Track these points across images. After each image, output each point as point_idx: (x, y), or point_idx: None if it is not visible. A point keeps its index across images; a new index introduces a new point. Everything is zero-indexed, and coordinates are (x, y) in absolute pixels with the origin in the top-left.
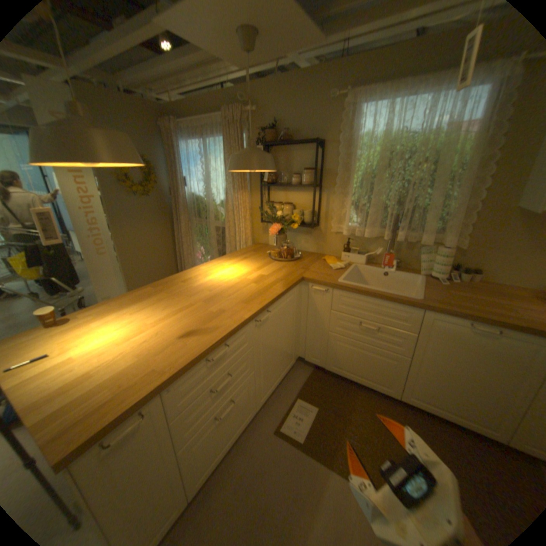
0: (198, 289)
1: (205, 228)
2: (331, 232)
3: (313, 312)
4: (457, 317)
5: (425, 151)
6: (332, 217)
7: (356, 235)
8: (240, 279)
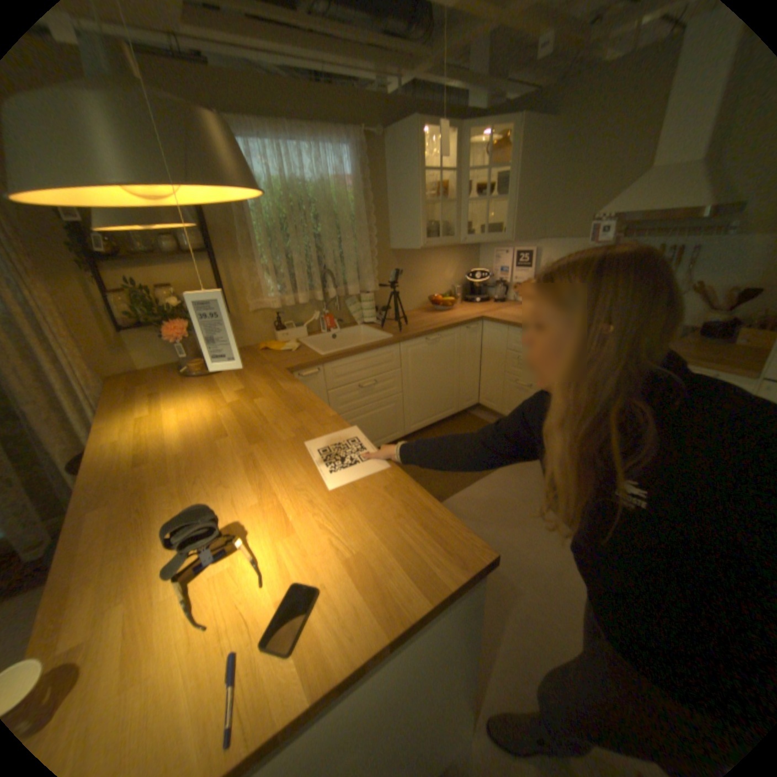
0: (200, 449)
1: None
2: (248, 315)
3: None
4: (418, 338)
5: (324, 205)
6: (242, 295)
7: (288, 306)
8: (224, 410)
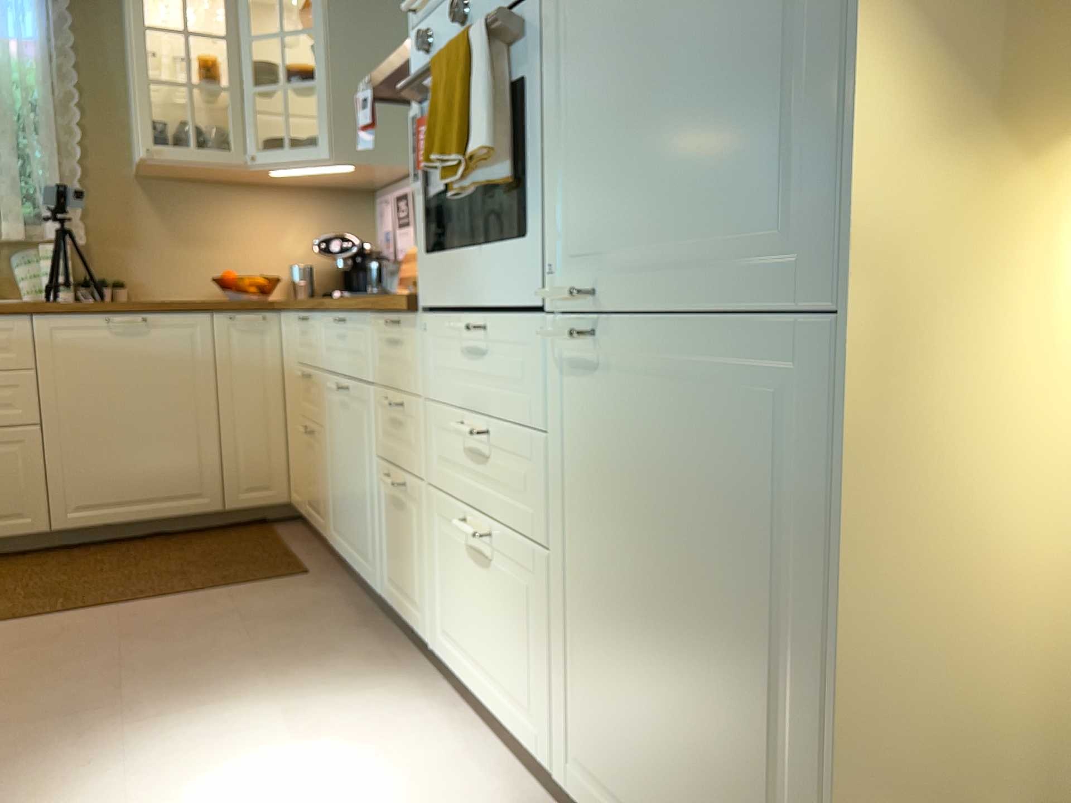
0: None
1: None
2: None
3: None
4: (79, 311)
5: None
6: None
7: None
8: None
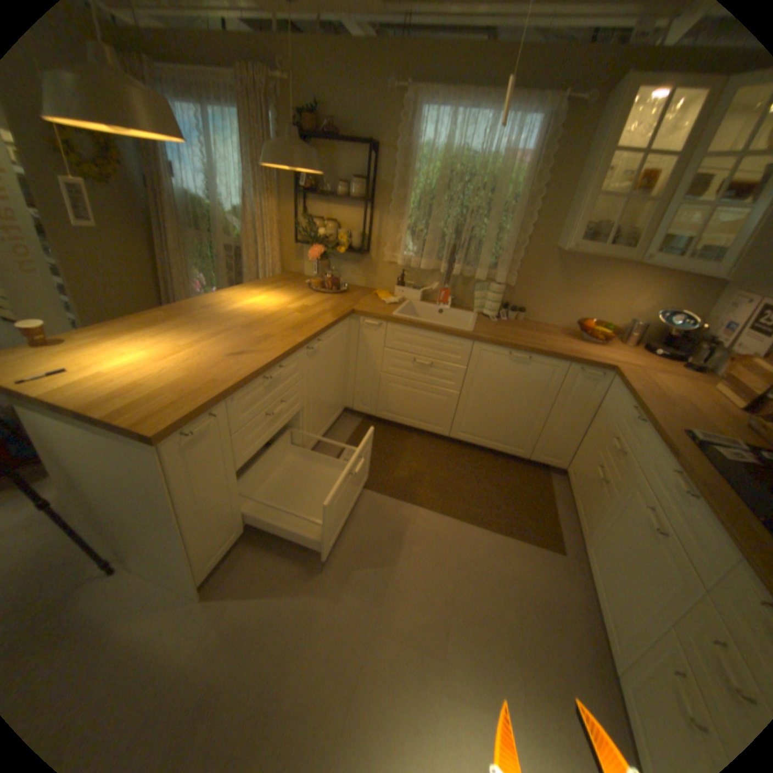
0: (229, 316)
1: (208, 247)
2: (384, 263)
3: (364, 352)
4: (498, 346)
5: (483, 177)
6: (385, 244)
7: (412, 266)
8: (279, 309)
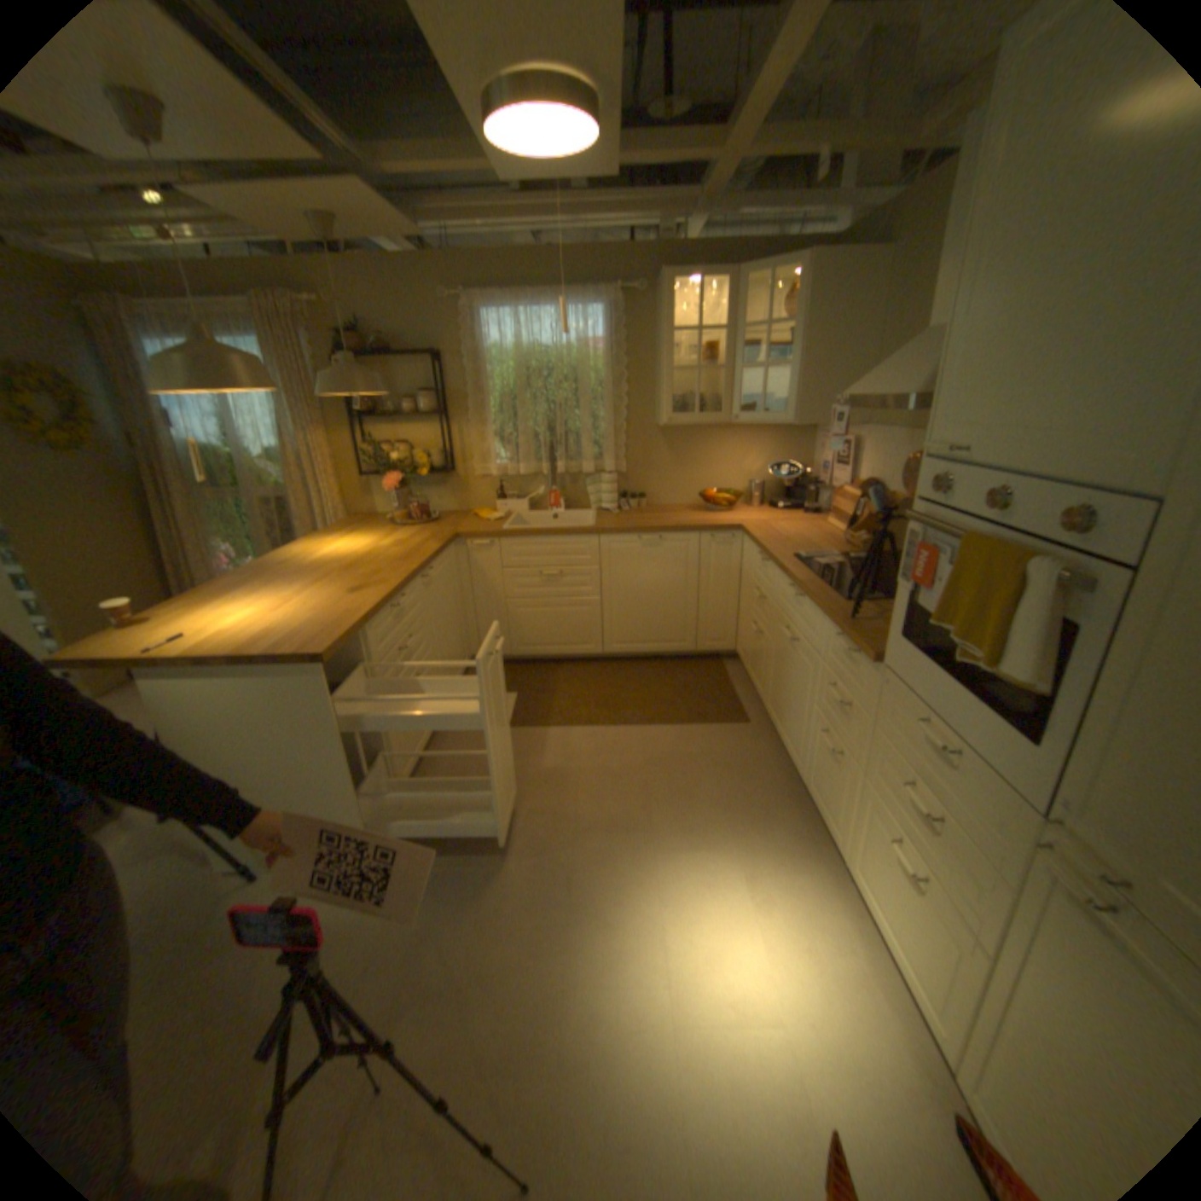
0: (318, 566)
1: (232, 506)
2: (475, 478)
3: (480, 581)
4: (625, 534)
5: (561, 370)
6: (472, 457)
7: (510, 475)
8: (370, 549)
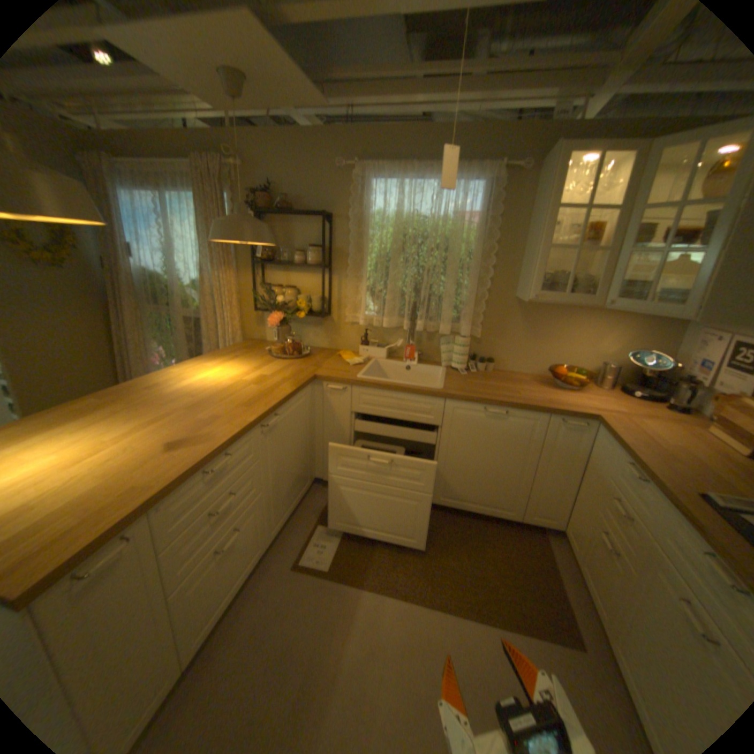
0: (174, 396)
1: (166, 319)
2: (346, 323)
3: (330, 418)
4: (472, 402)
5: (435, 238)
6: (346, 305)
7: (374, 325)
8: (233, 381)
